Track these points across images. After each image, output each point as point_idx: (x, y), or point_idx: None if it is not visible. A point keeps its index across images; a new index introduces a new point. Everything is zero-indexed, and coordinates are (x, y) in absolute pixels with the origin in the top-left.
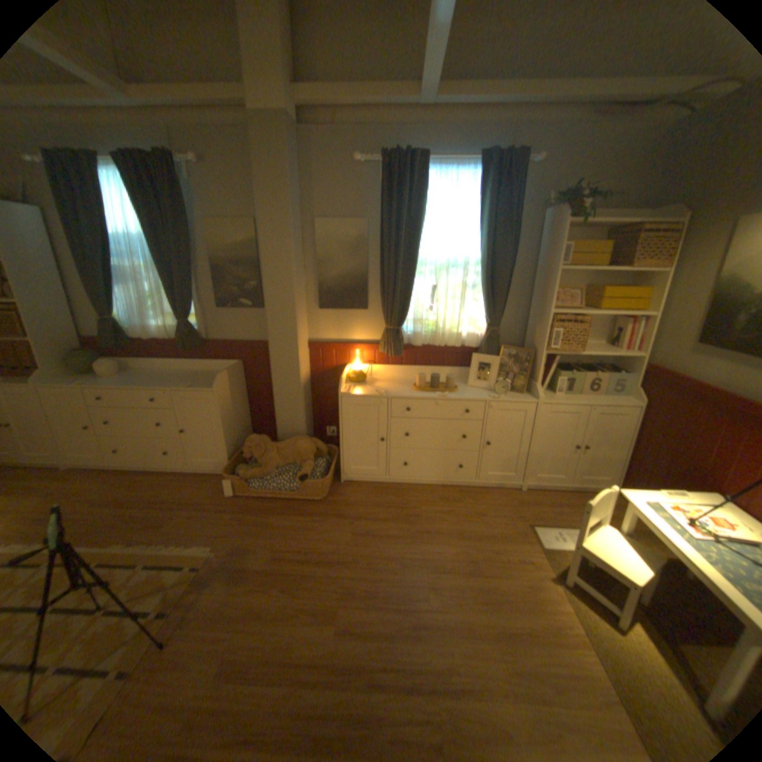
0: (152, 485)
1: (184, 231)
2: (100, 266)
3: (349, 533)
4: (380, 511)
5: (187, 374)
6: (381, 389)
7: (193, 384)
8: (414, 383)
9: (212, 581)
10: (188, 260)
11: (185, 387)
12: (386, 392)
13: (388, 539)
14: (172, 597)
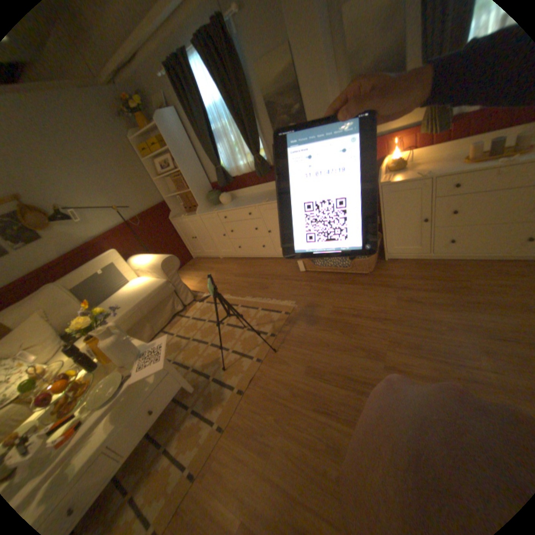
0: (260, 264)
1: (243, 79)
2: (207, 130)
3: (393, 297)
4: (424, 281)
5: (266, 192)
6: (424, 170)
7: (269, 197)
8: (466, 155)
9: (297, 319)
10: (250, 104)
11: (265, 200)
12: (430, 171)
13: (433, 304)
14: (277, 325)
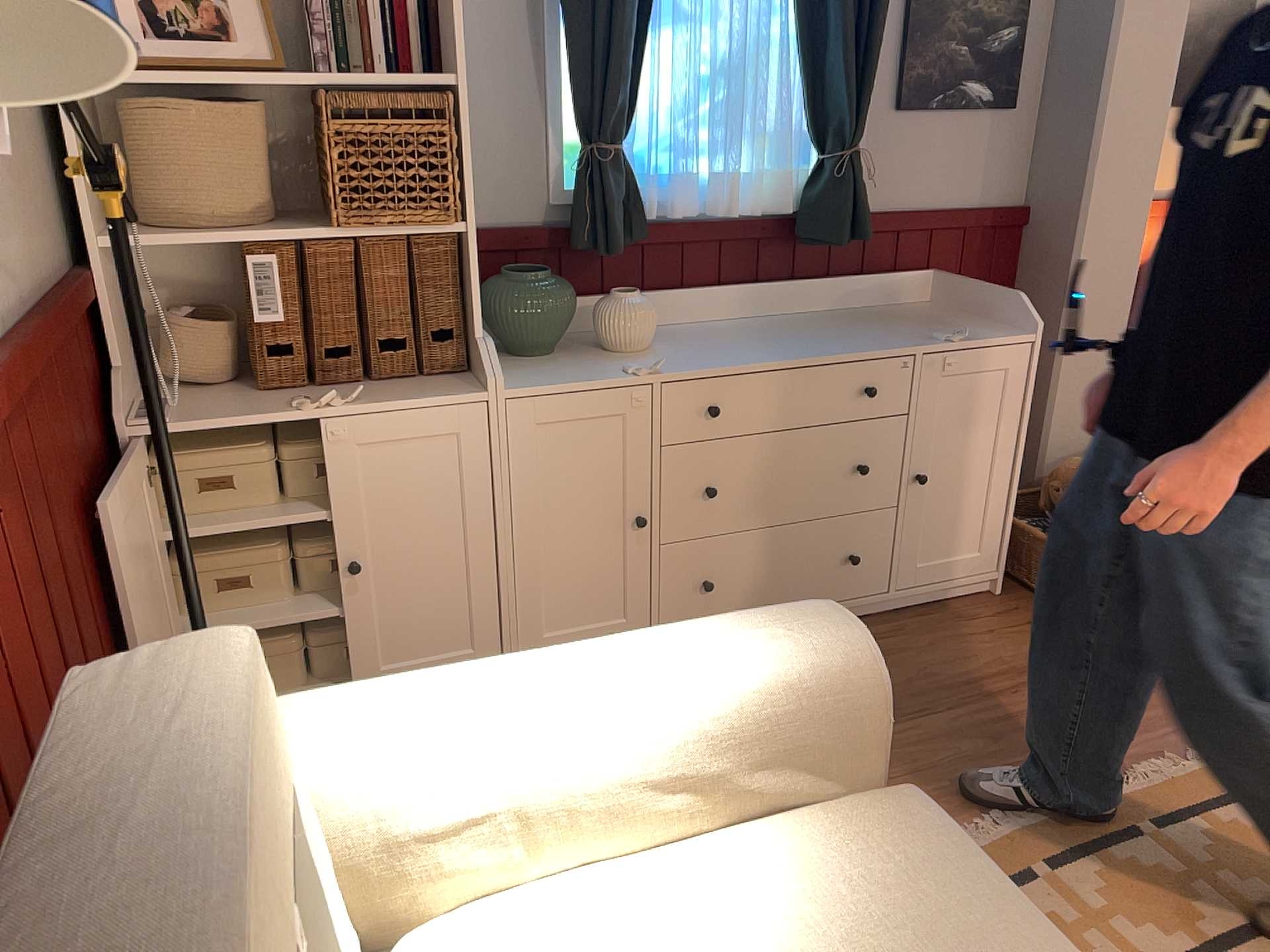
0: None
1: None
2: None
3: None
4: None
5: (829, 319)
6: None
7: (949, 329)
8: None
9: None
10: None
11: (955, 337)
12: None
13: None
14: None
